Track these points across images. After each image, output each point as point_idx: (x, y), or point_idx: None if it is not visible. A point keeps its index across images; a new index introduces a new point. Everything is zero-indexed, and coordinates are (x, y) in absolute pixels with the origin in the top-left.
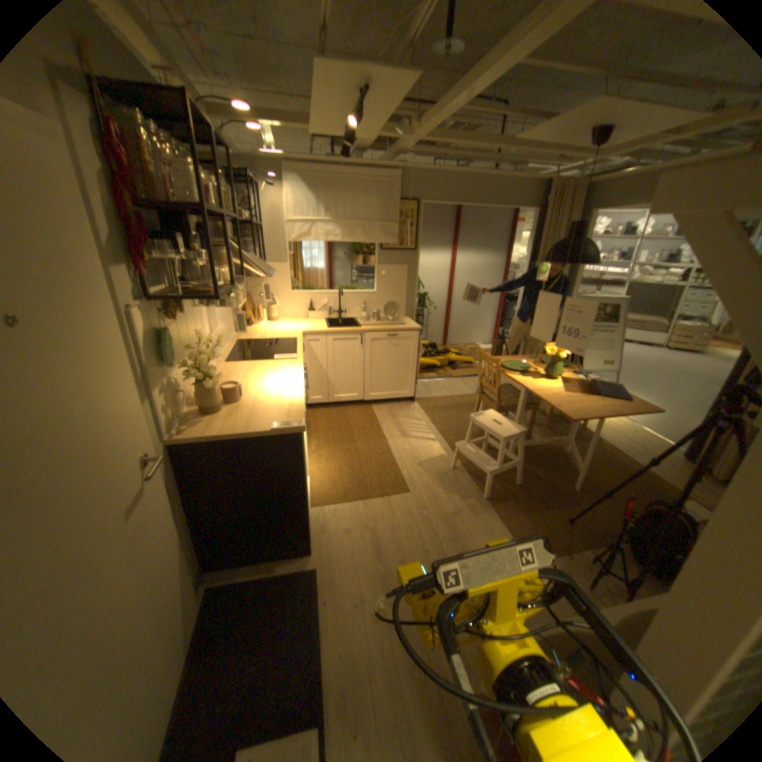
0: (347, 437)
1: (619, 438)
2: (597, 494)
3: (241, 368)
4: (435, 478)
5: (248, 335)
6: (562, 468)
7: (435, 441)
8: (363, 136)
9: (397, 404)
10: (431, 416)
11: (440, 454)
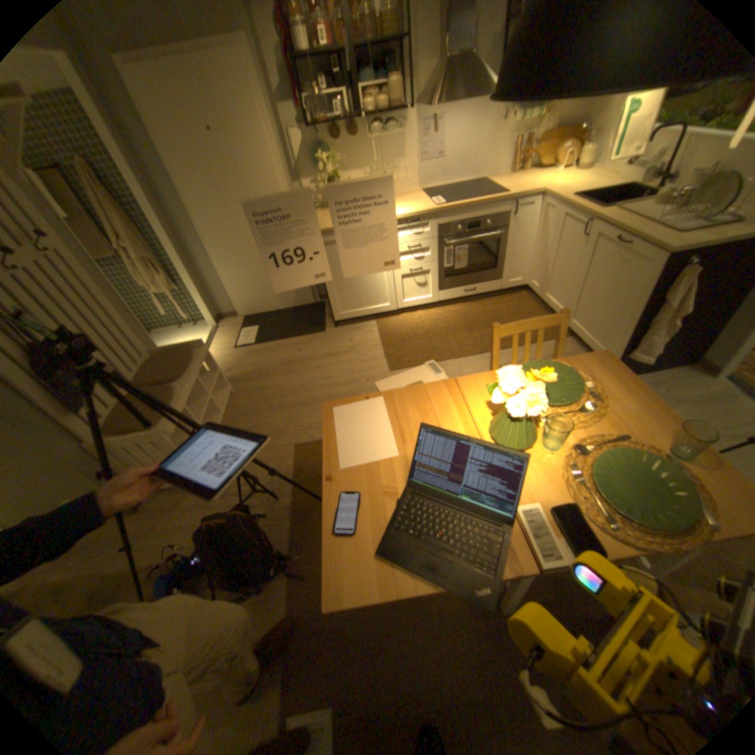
0: (476, 326)
1: None
2: None
3: (410, 198)
4: None
5: (507, 177)
6: None
7: None
8: None
9: None
10: None
11: None
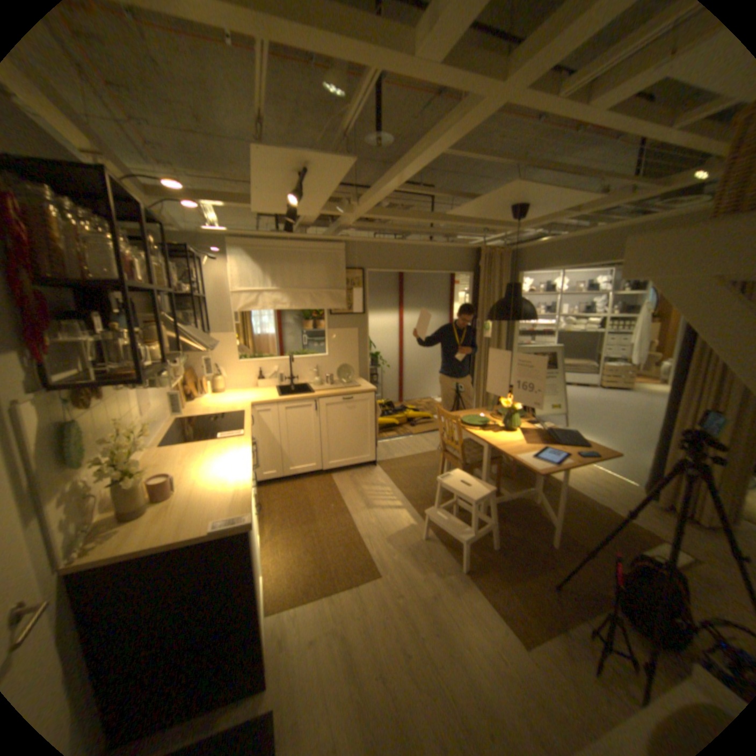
0: (305, 517)
1: (581, 483)
2: (575, 551)
3: (175, 453)
4: (406, 556)
5: (187, 412)
6: (535, 524)
7: (402, 510)
8: (304, 214)
9: (358, 471)
10: (394, 480)
11: (409, 525)
